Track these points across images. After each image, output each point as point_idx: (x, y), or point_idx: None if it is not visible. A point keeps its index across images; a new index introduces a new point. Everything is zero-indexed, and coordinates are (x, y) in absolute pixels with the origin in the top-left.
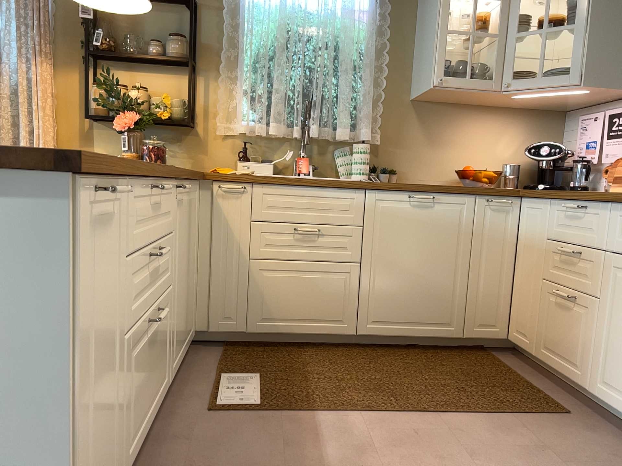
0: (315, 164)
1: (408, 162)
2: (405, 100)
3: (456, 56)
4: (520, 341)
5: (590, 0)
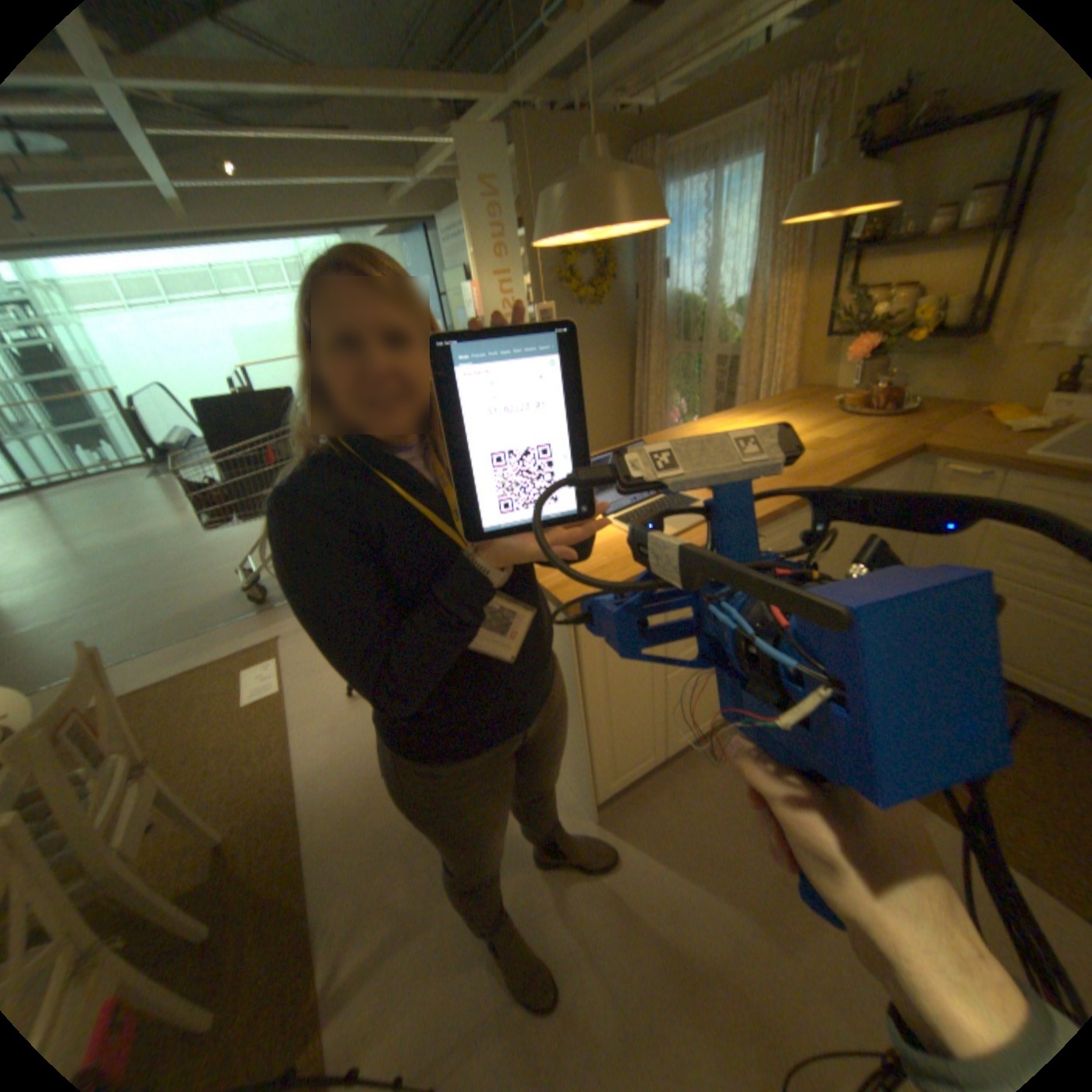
0: None
1: None
2: None
3: None
4: None
5: None
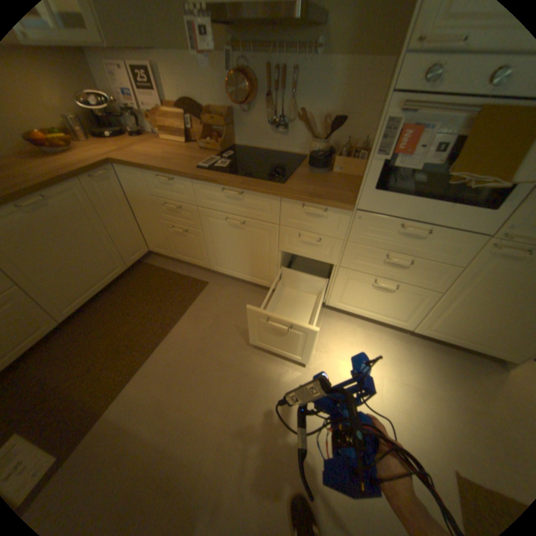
0: None
1: None
2: None
3: None
4: (158, 251)
5: None
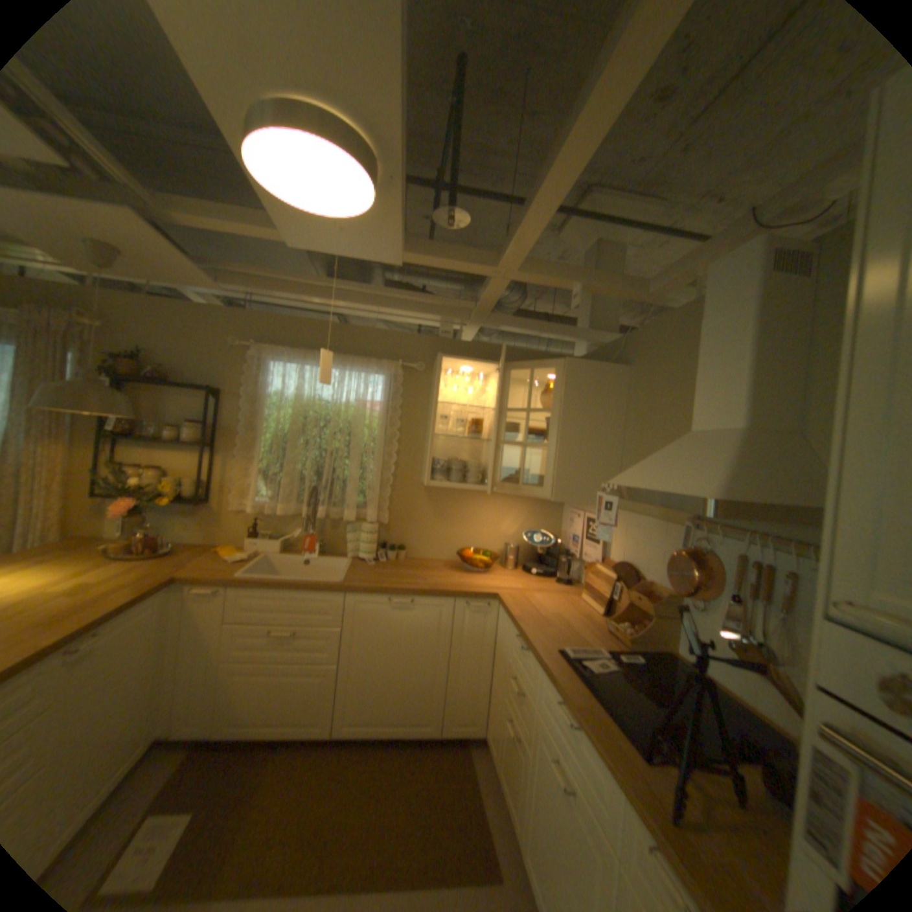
0: (327, 539)
1: (417, 539)
2: (415, 482)
3: (464, 444)
4: (491, 750)
5: (561, 424)
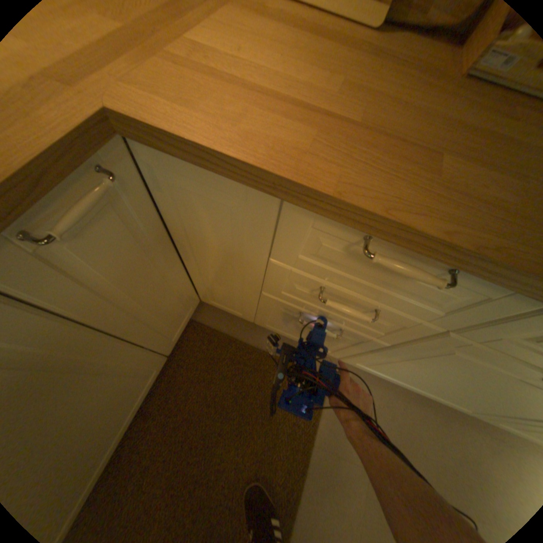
0: None
1: None
2: None
3: None
4: (224, 308)
5: None
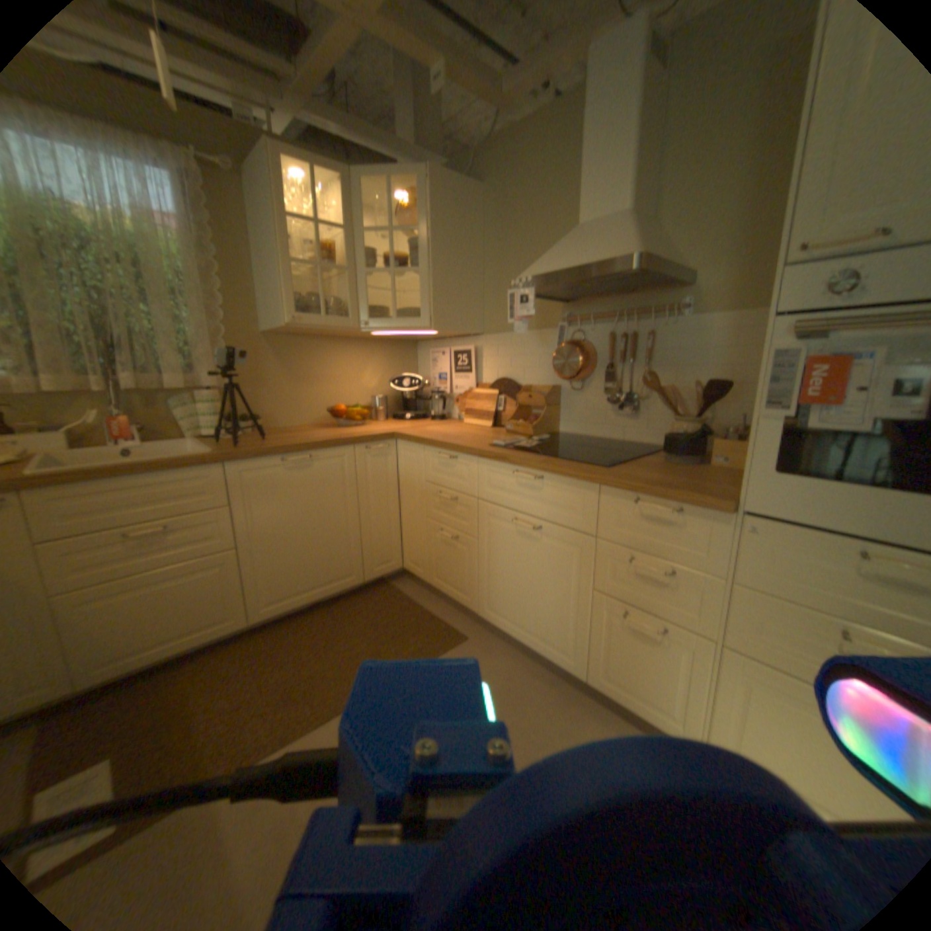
0: (137, 423)
1: (268, 405)
2: (250, 334)
3: (302, 283)
4: (412, 571)
5: (426, 244)
